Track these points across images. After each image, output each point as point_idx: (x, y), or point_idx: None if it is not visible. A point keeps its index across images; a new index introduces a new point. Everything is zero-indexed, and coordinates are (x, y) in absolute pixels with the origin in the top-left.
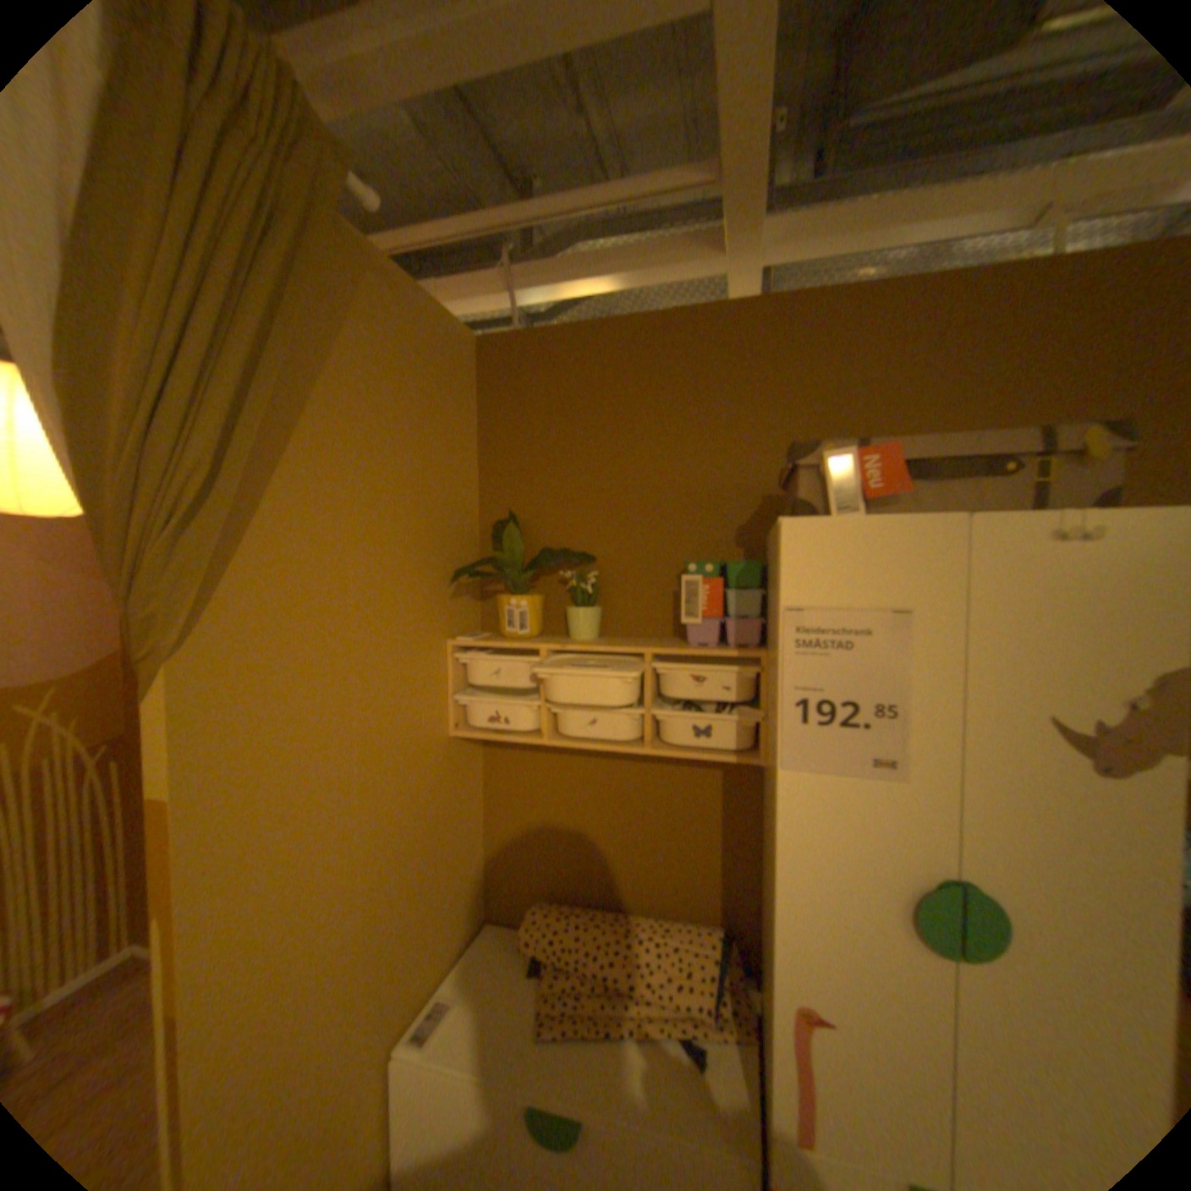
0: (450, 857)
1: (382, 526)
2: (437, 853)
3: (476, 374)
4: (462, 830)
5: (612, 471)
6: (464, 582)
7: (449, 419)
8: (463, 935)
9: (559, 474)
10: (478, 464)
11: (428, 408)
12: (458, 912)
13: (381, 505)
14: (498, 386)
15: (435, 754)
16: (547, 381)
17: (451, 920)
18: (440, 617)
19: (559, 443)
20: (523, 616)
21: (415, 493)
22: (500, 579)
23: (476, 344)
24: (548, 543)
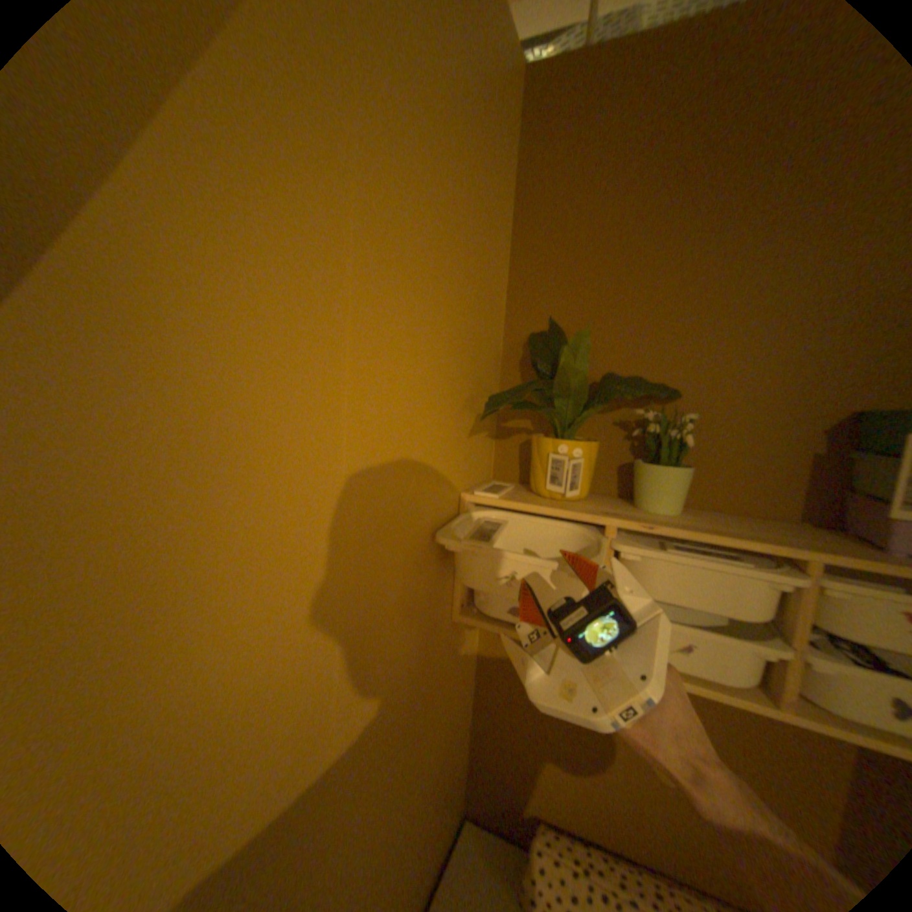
0: (440, 767)
1: (400, 305)
2: (428, 773)
3: (521, 120)
4: (454, 727)
5: (729, 258)
6: (484, 413)
7: (490, 169)
8: (445, 845)
9: (635, 265)
10: (510, 252)
11: (471, 134)
12: (442, 824)
13: (402, 269)
14: (552, 137)
15: (436, 647)
16: (633, 120)
17: (435, 839)
18: (457, 460)
19: (641, 217)
20: (575, 469)
21: (446, 266)
22: (526, 411)
23: (525, 75)
24: (607, 366)
